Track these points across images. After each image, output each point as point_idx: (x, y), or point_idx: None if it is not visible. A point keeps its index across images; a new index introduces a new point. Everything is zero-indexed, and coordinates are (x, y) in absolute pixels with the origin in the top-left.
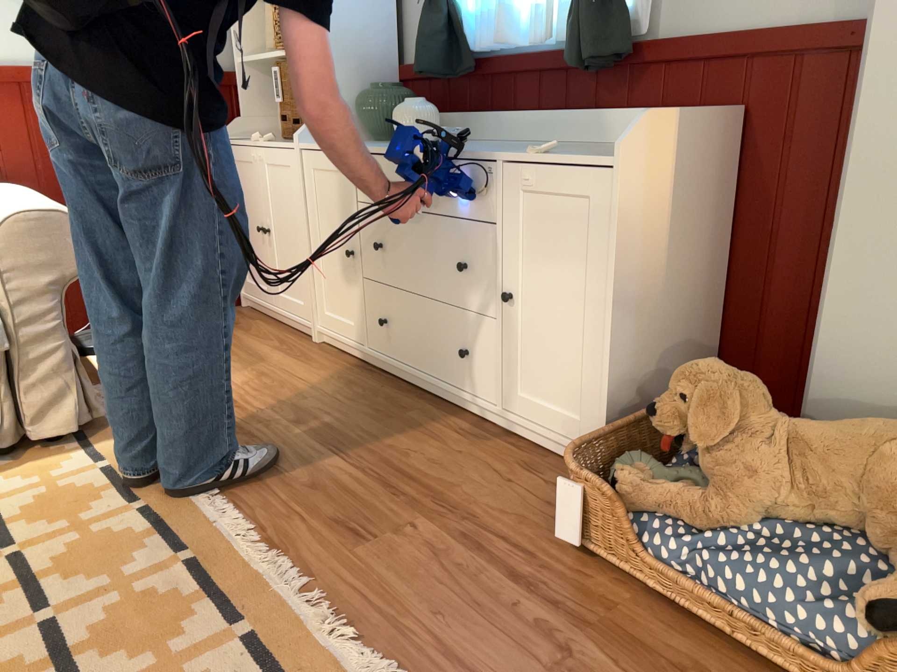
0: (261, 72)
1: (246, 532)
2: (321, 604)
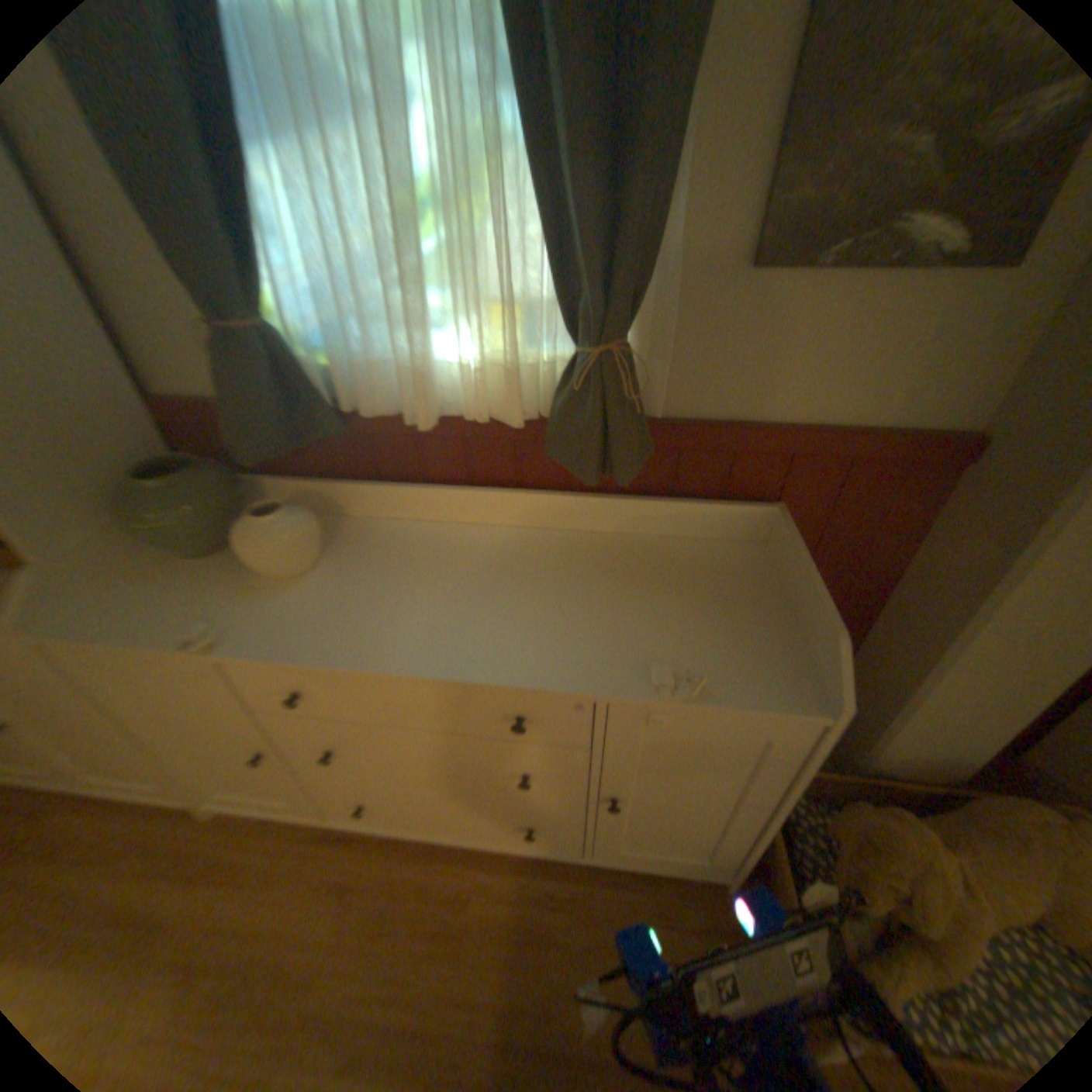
0: None
1: None
2: None
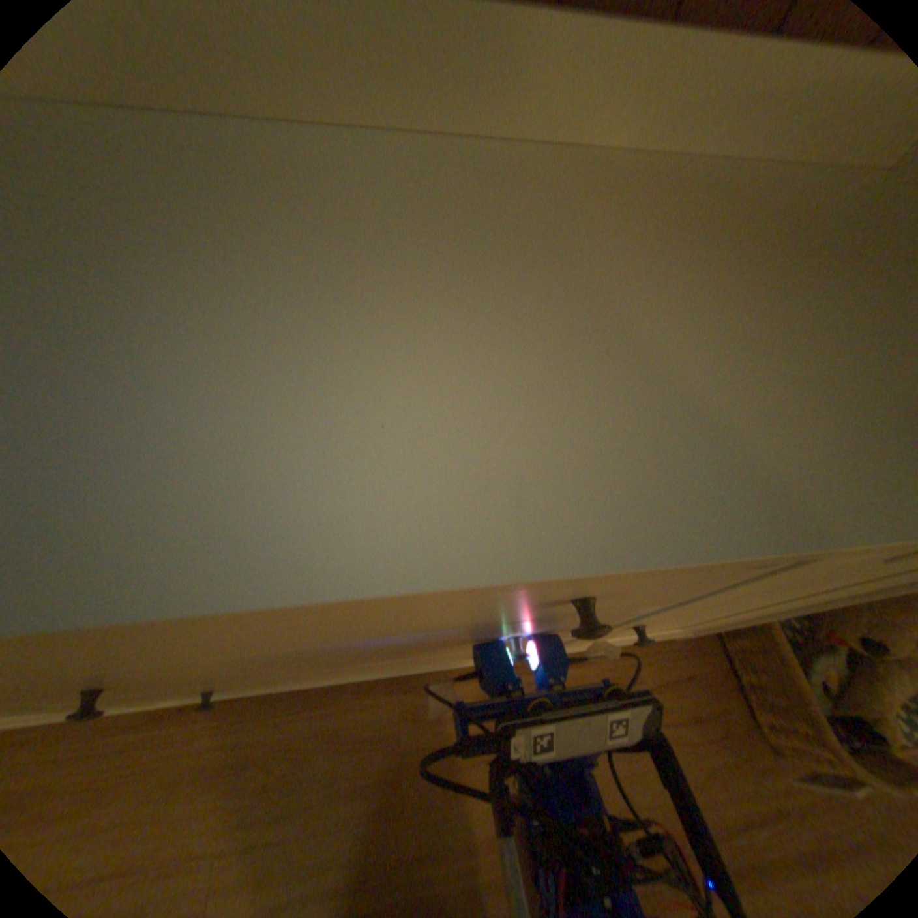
0: None
1: None
2: None
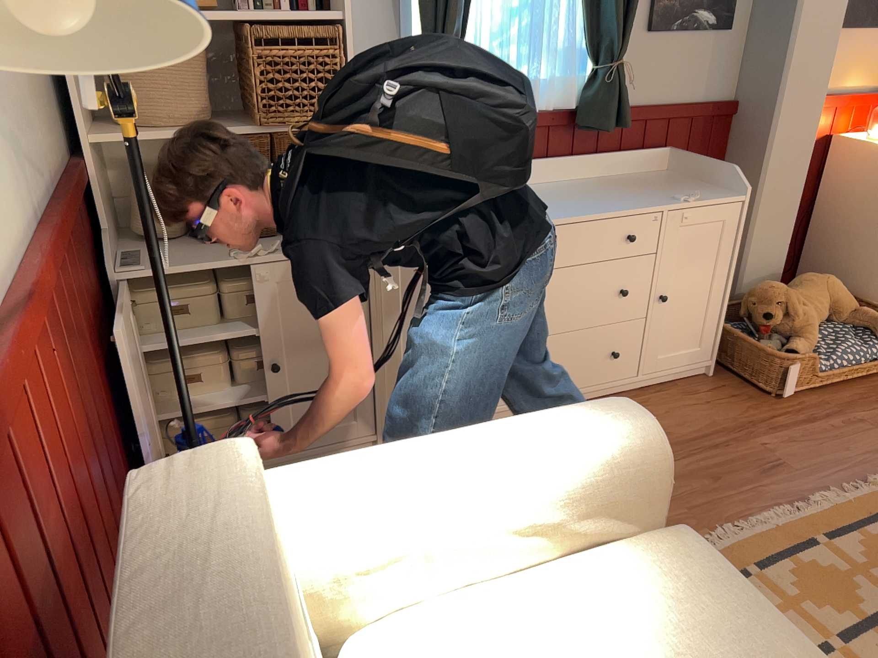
0: (95, 148)
1: (783, 513)
2: (853, 487)
